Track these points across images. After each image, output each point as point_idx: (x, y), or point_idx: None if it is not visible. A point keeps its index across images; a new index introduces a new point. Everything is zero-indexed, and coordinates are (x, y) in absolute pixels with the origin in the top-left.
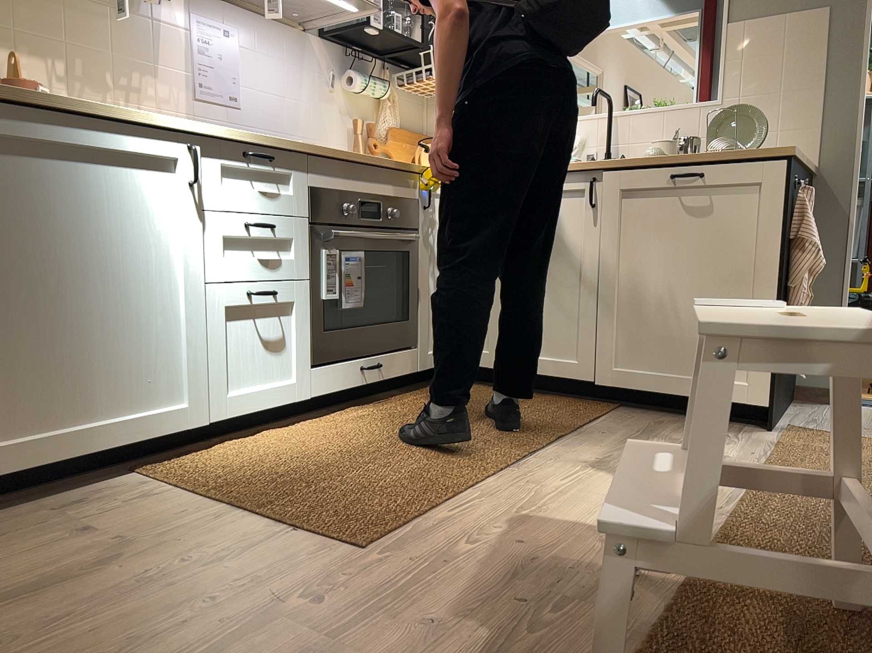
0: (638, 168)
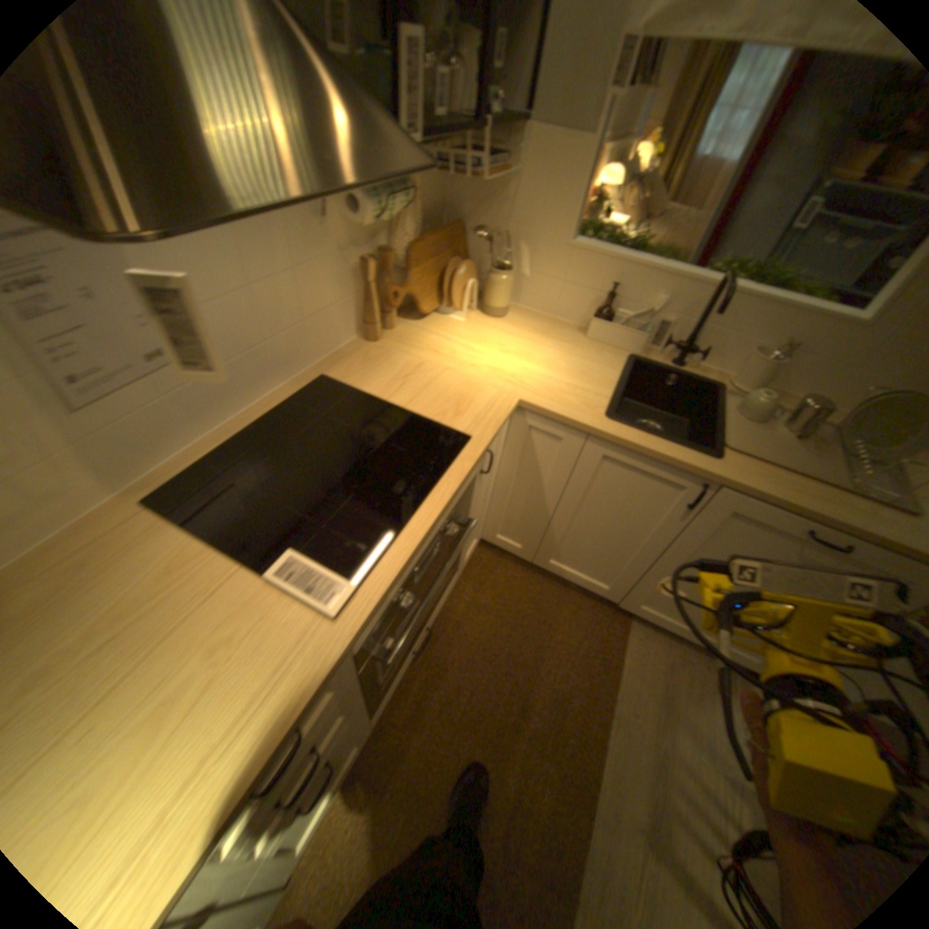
0: (773, 505)
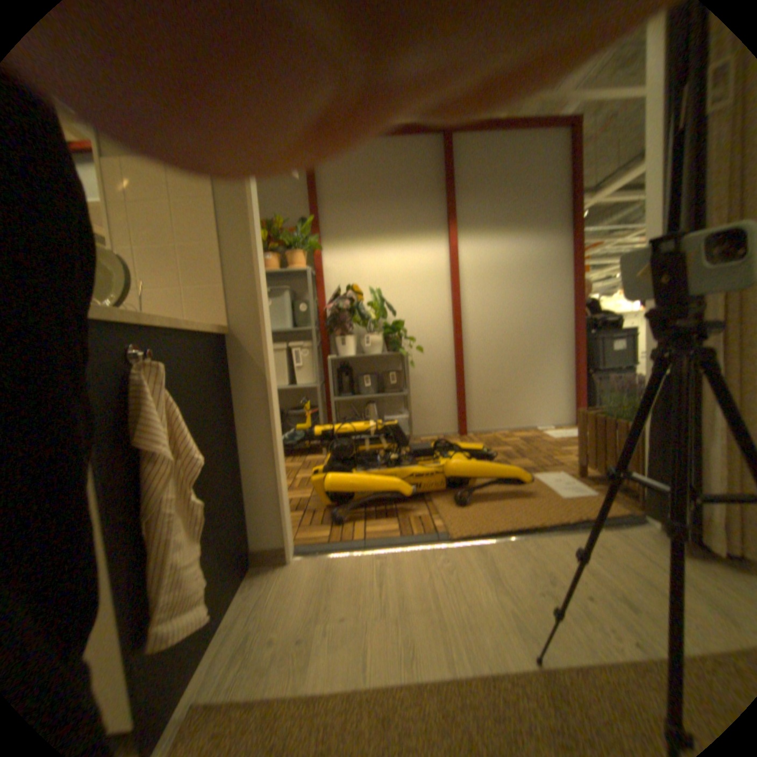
0: None
